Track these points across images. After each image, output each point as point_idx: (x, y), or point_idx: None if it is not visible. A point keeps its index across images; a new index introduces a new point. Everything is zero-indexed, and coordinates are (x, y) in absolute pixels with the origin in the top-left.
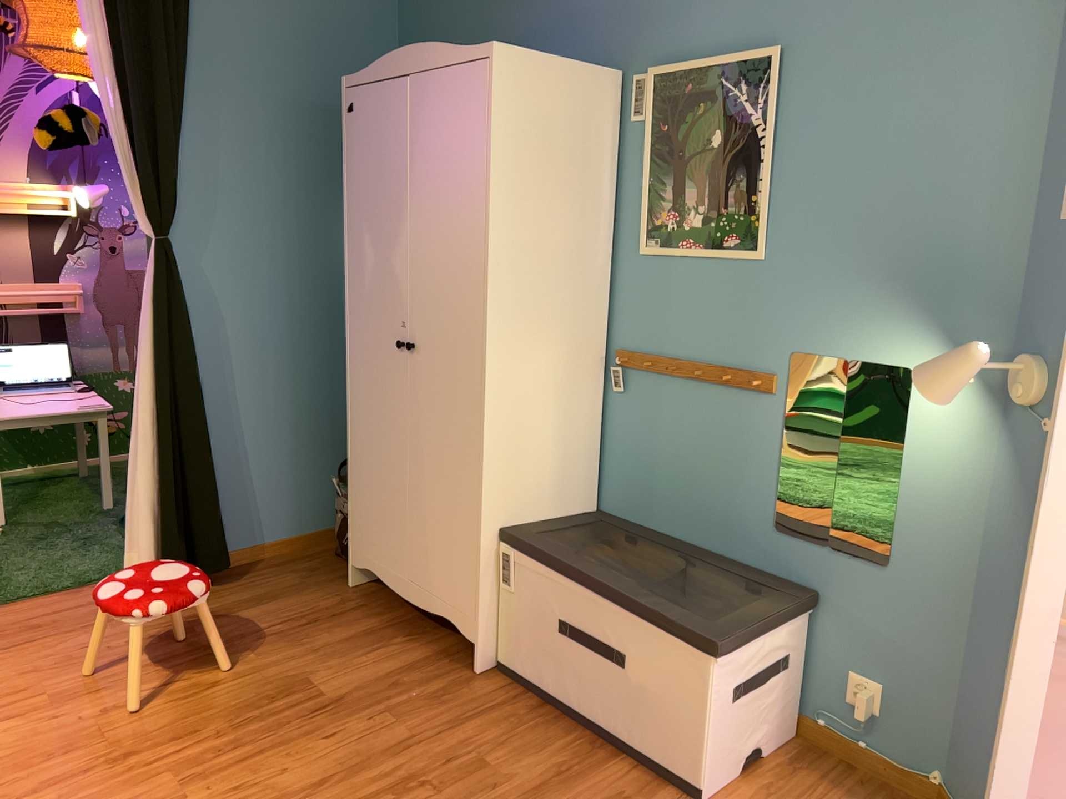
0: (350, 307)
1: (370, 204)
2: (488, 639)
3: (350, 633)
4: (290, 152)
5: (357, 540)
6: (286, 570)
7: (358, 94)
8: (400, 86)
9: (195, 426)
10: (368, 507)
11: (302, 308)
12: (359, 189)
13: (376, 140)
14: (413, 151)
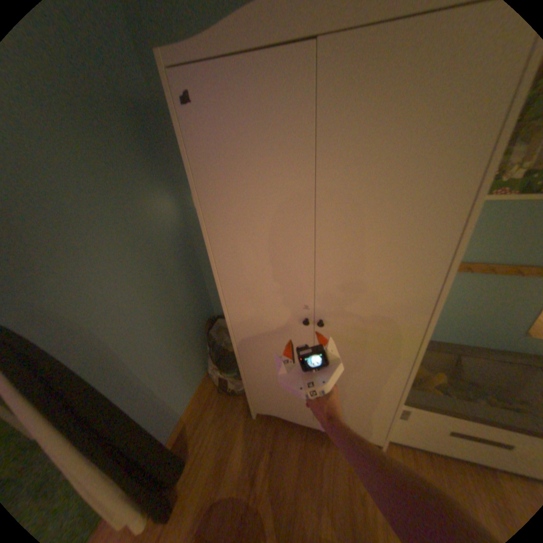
0: (228, 293)
1: (246, 211)
2: (389, 440)
3: (296, 465)
4: (78, 155)
5: (261, 404)
6: (208, 426)
7: (198, 74)
8: (297, 55)
9: (130, 433)
10: (269, 393)
11: (147, 283)
12: (223, 196)
13: (247, 139)
14: (318, 150)
